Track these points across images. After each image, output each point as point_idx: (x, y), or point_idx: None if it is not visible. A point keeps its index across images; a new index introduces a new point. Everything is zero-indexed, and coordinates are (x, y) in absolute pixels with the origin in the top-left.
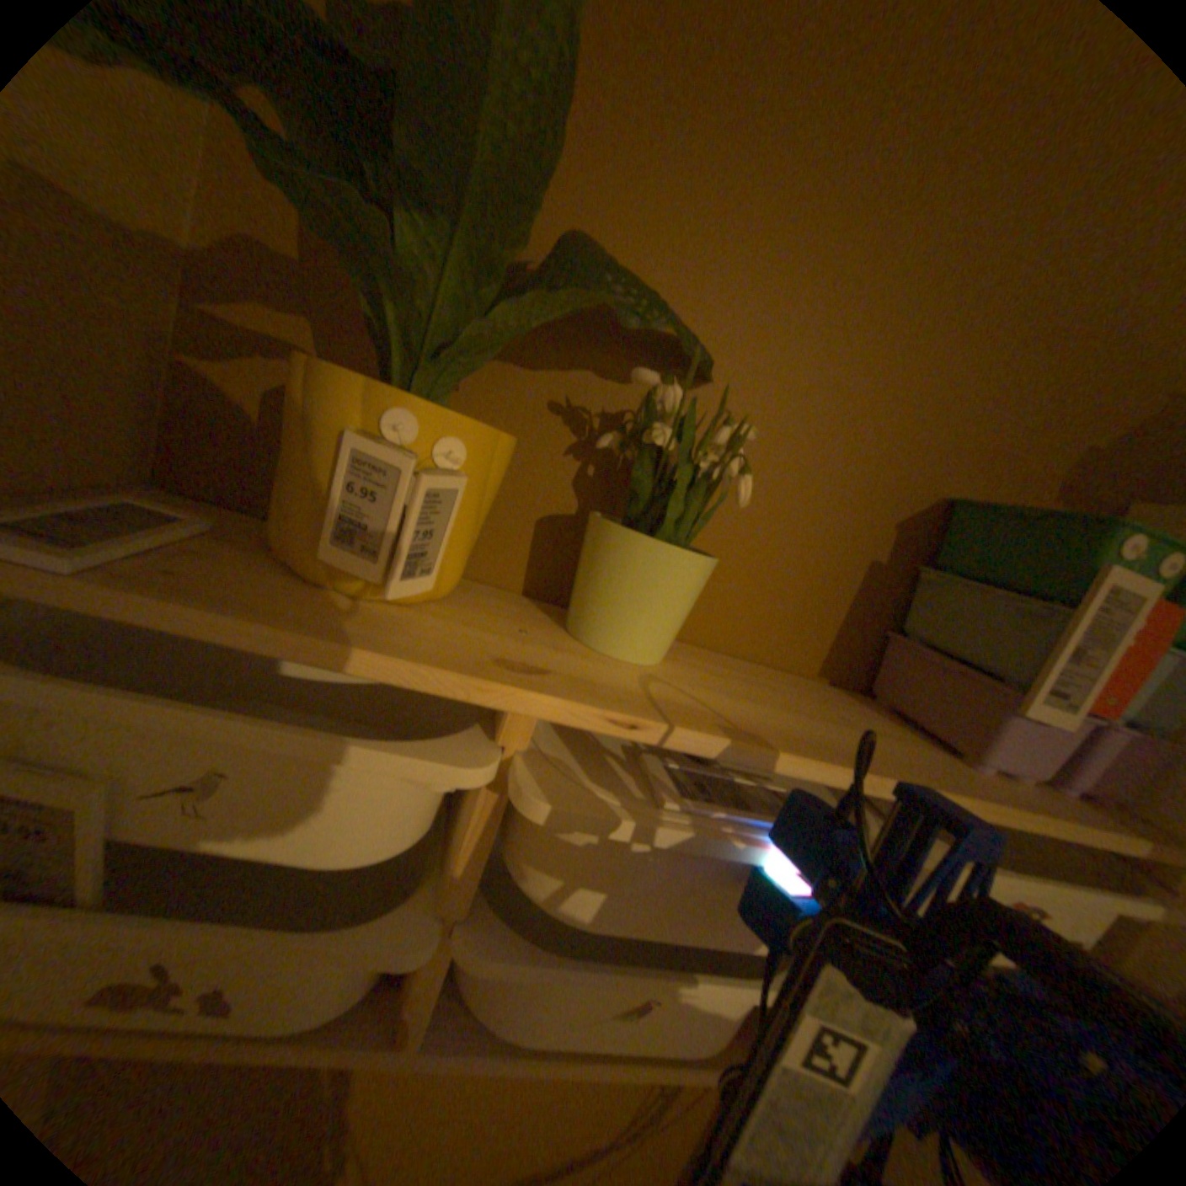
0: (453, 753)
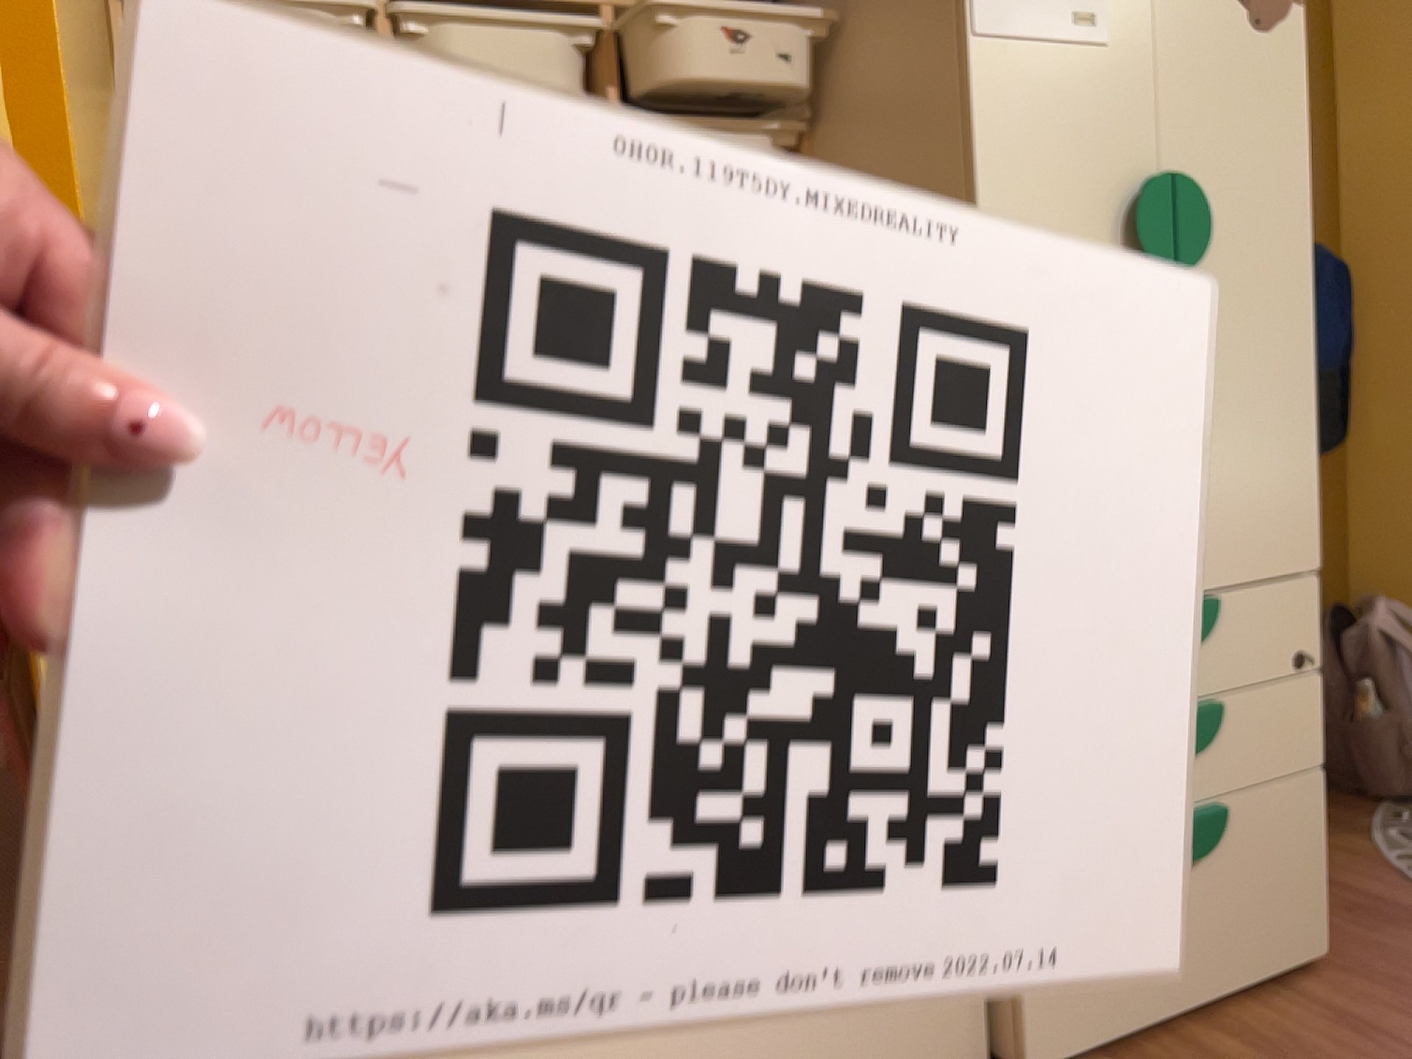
0: (351, 1)
